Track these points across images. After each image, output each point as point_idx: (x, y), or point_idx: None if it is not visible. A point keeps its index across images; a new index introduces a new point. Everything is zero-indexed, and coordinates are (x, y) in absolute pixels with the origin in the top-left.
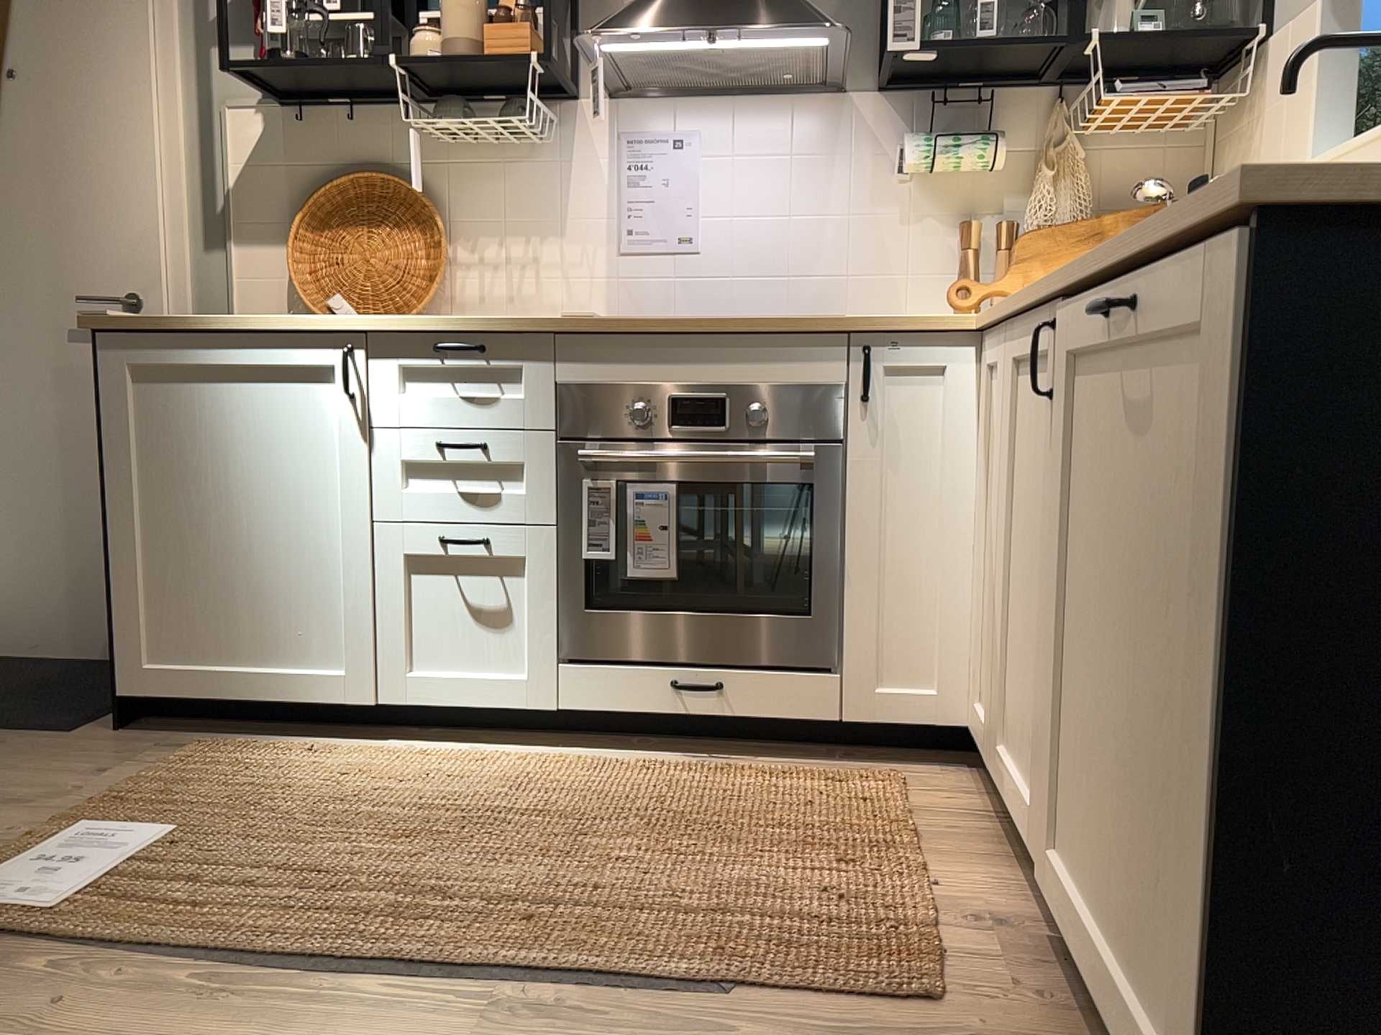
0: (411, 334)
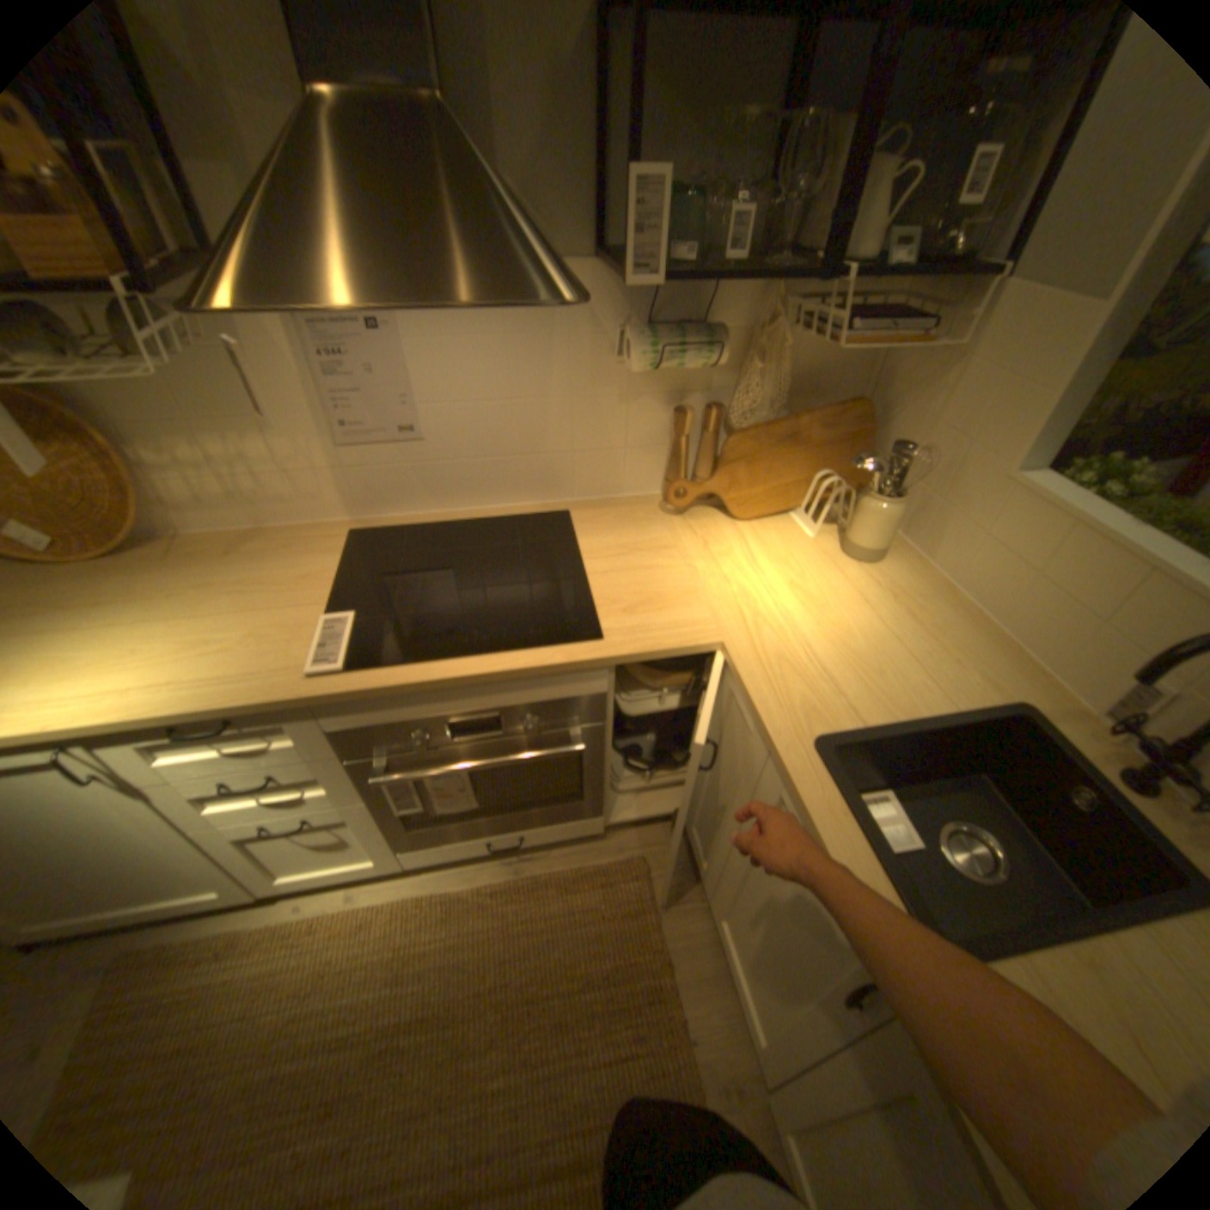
0: (129, 726)
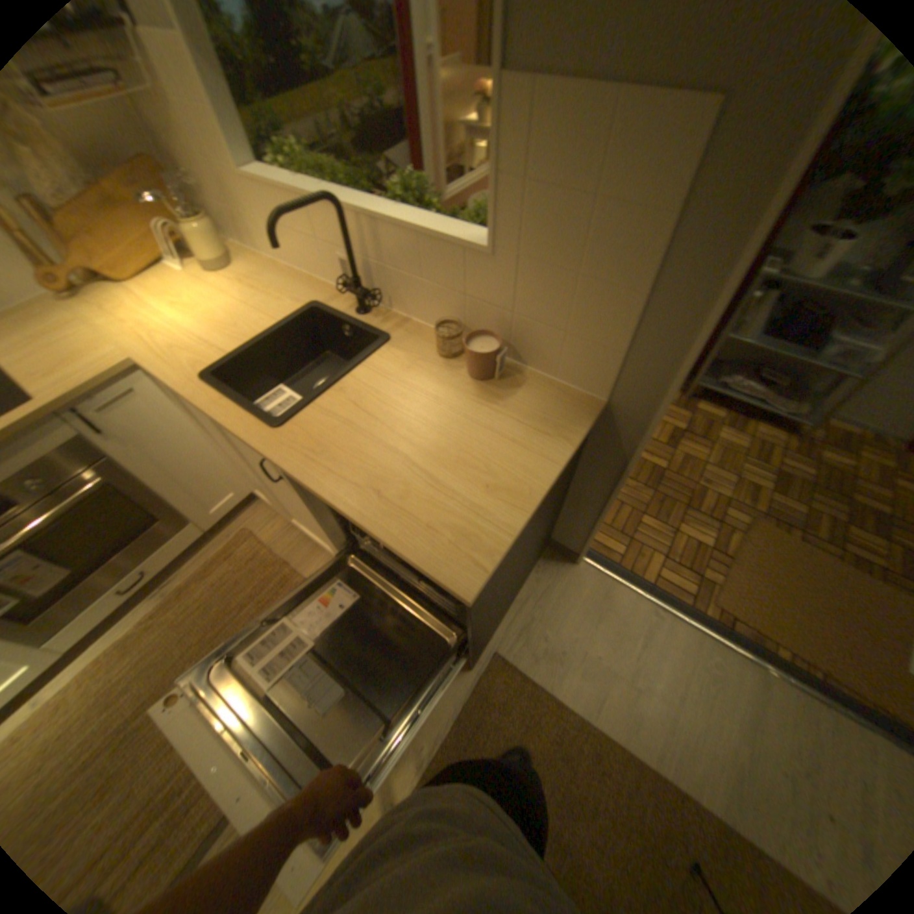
0: None
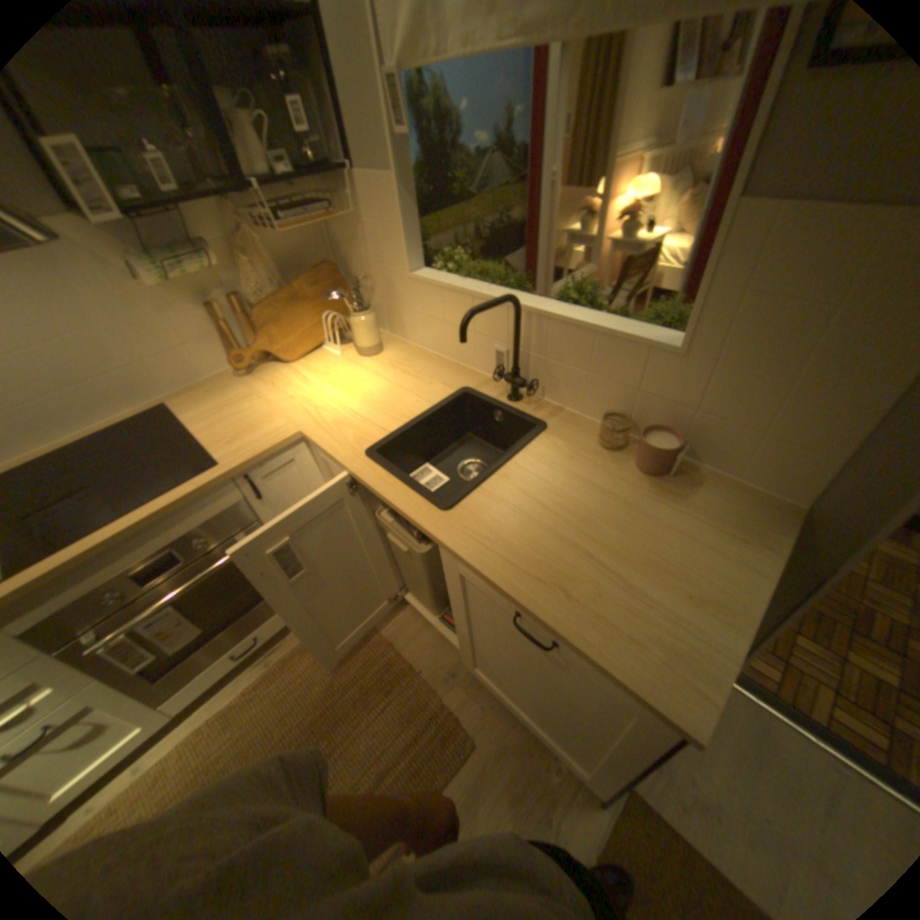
0: None
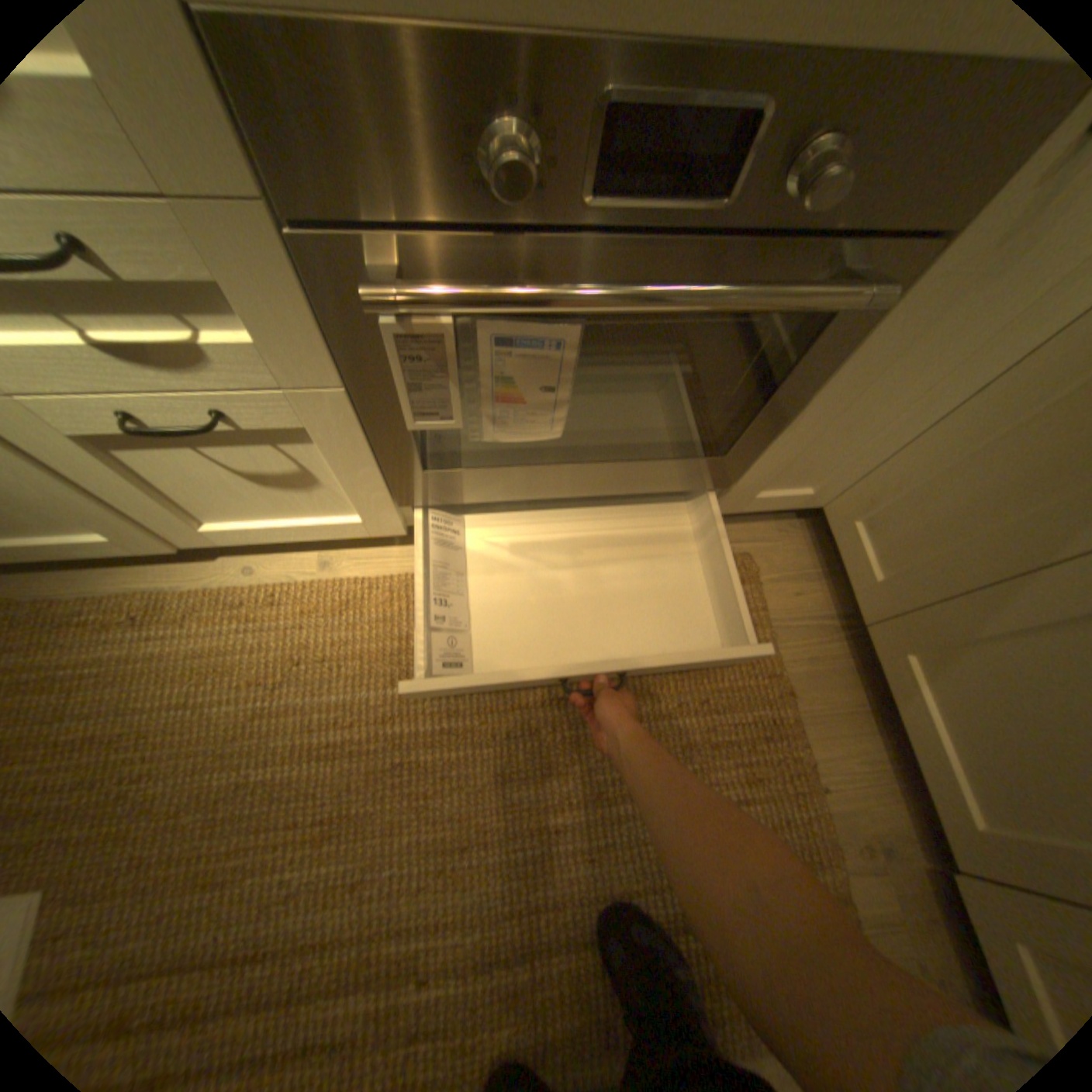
0: None
